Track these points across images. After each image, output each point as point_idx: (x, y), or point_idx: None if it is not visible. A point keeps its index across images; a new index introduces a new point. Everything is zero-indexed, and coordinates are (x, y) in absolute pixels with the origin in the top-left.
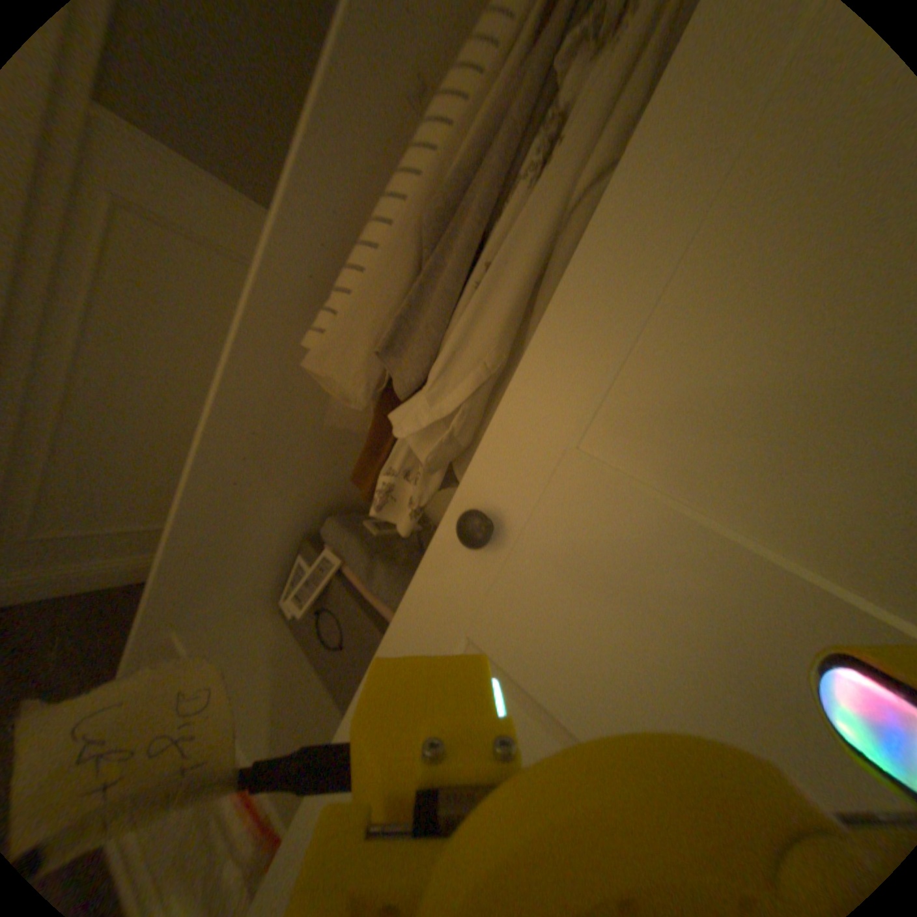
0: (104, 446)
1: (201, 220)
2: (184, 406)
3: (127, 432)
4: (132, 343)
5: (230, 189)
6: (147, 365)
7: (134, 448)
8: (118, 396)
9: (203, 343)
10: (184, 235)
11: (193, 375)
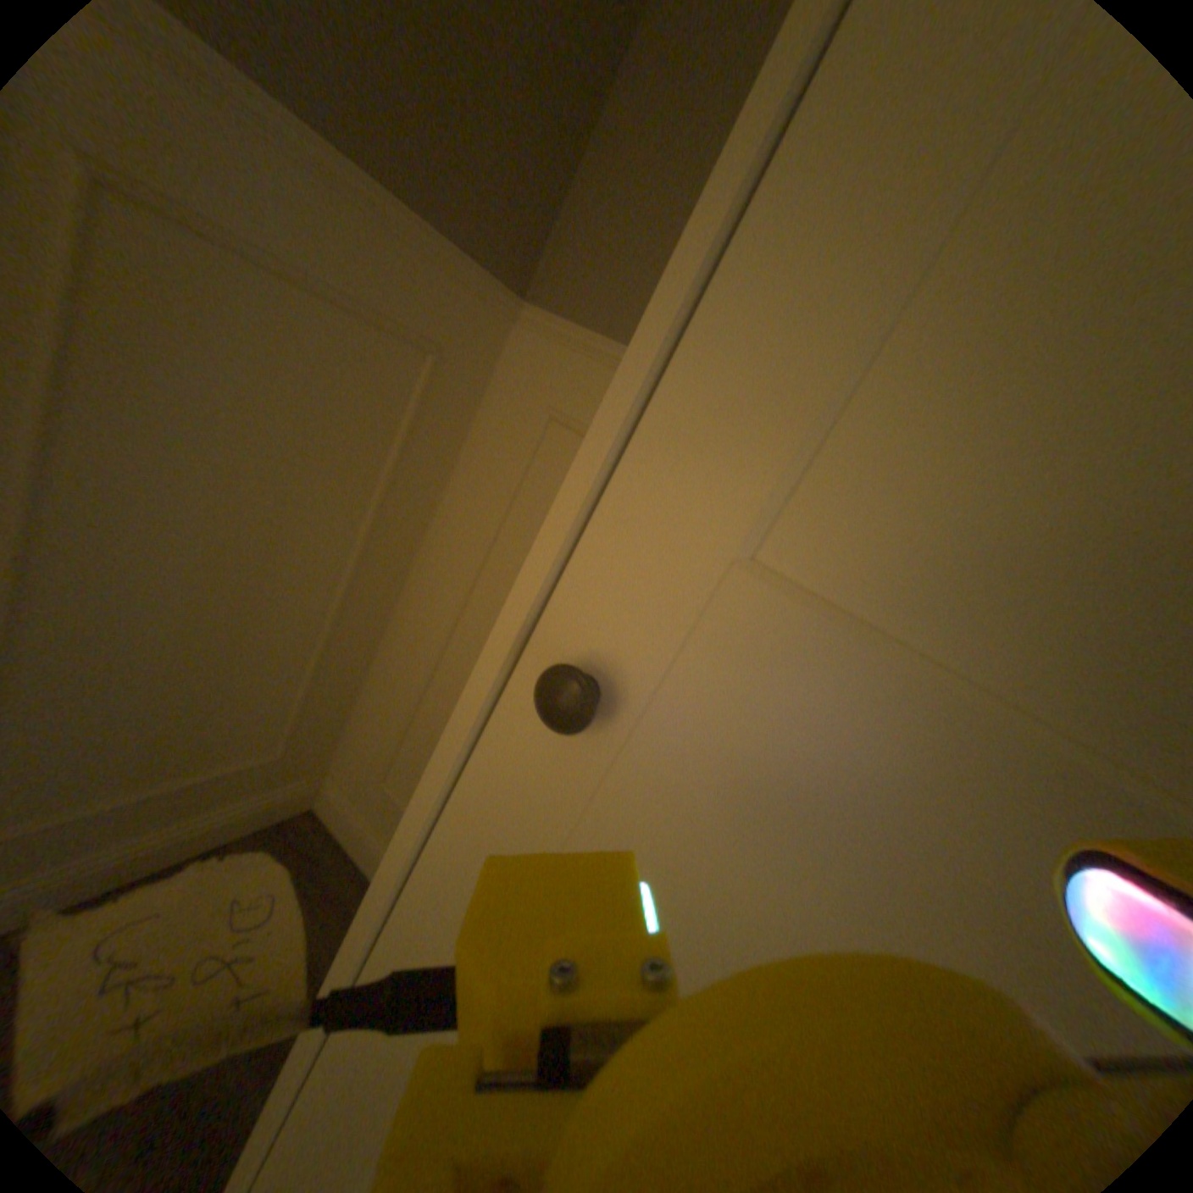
0: (101, 673)
1: (280, 229)
2: (245, 583)
3: (144, 641)
4: (147, 482)
5: (338, 163)
6: (176, 520)
7: (157, 666)
8: (122, 583)
9: (281, 470)
10: (245, 260)
11: (263, 528)
